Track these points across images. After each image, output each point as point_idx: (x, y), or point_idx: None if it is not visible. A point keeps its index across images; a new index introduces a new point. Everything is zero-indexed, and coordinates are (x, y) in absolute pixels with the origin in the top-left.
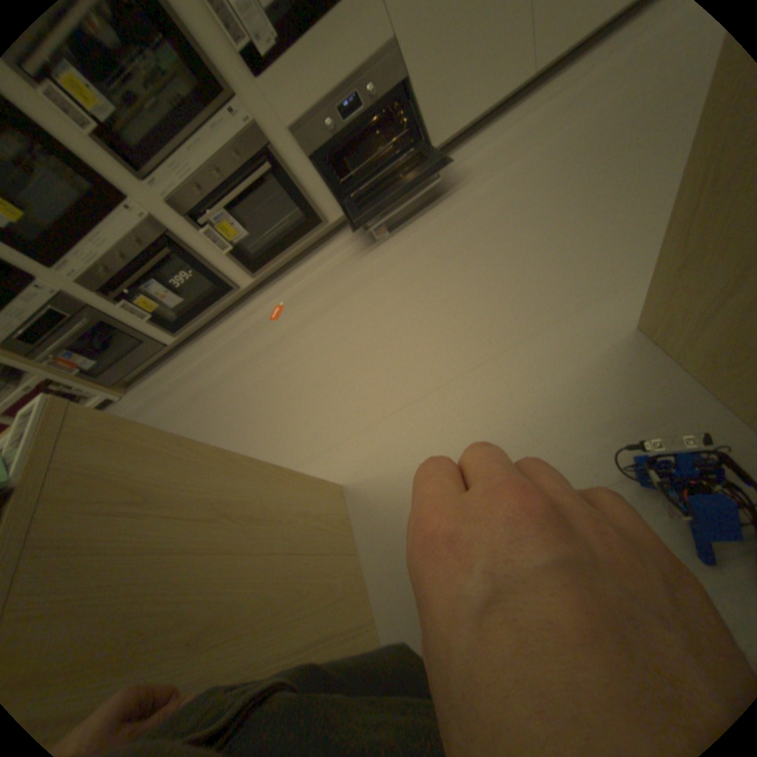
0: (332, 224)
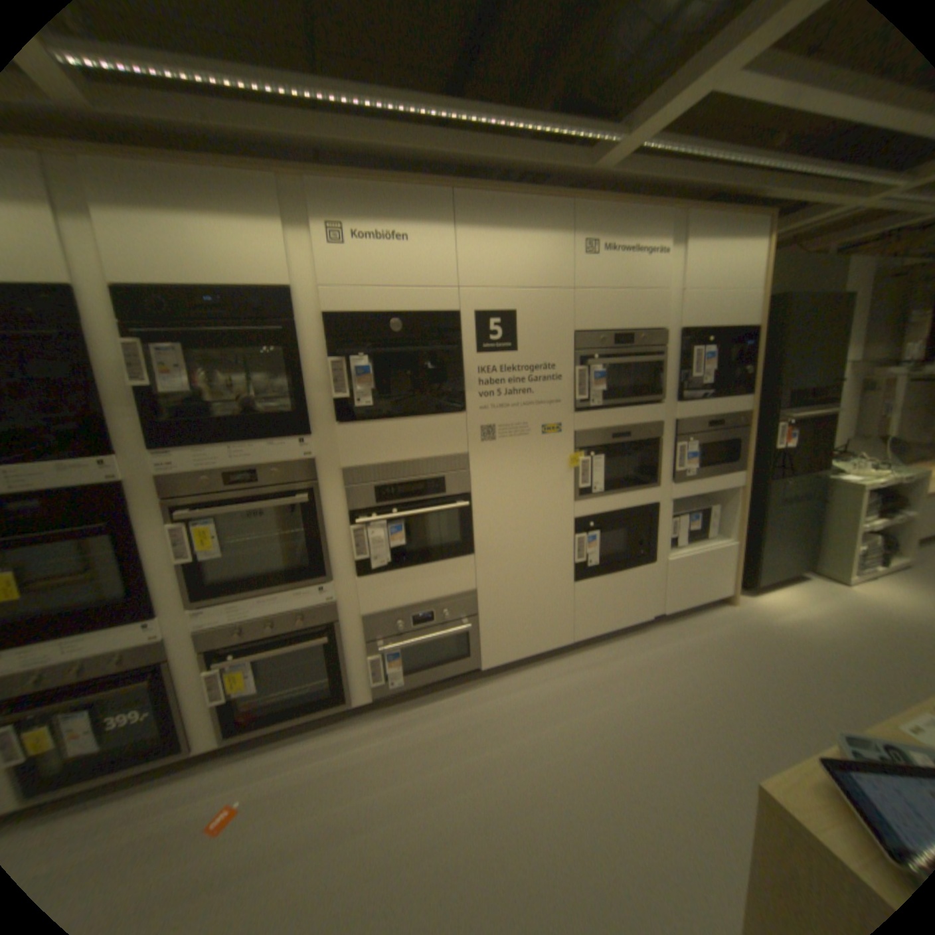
0: (353, 708)
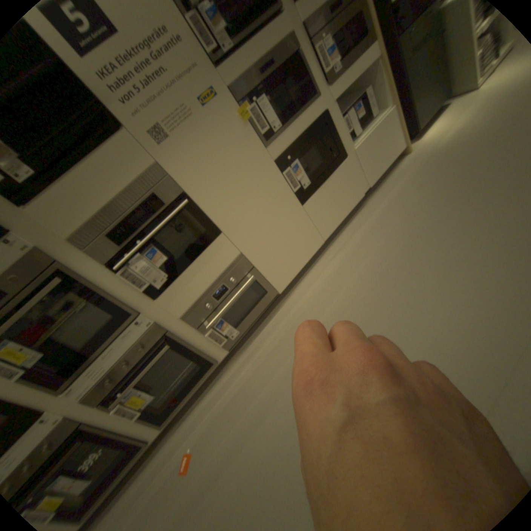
0: (222, 360)
